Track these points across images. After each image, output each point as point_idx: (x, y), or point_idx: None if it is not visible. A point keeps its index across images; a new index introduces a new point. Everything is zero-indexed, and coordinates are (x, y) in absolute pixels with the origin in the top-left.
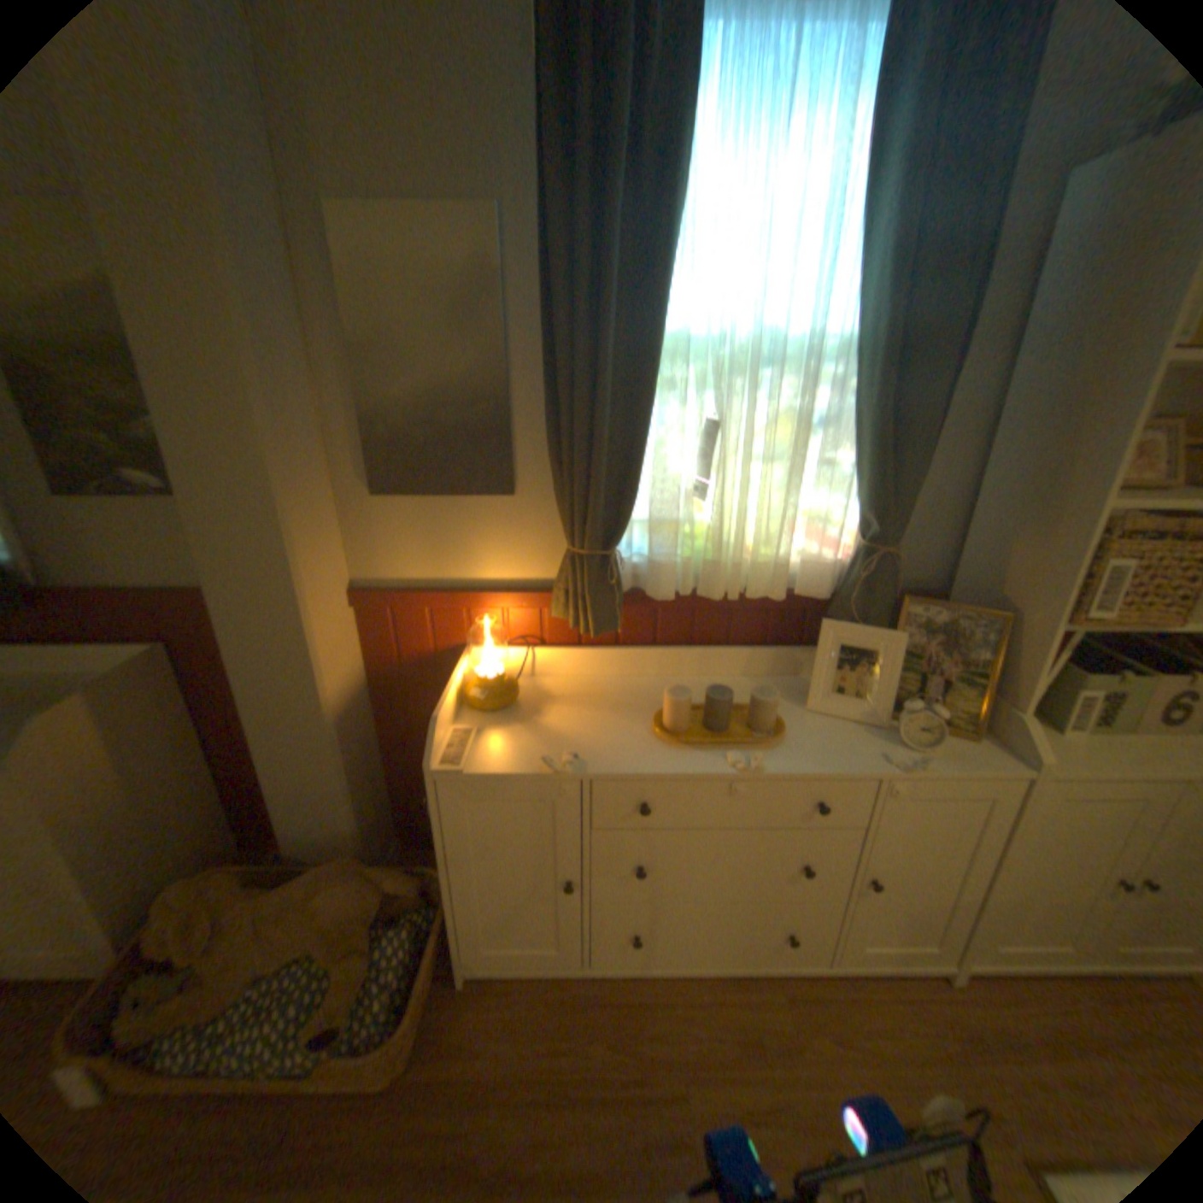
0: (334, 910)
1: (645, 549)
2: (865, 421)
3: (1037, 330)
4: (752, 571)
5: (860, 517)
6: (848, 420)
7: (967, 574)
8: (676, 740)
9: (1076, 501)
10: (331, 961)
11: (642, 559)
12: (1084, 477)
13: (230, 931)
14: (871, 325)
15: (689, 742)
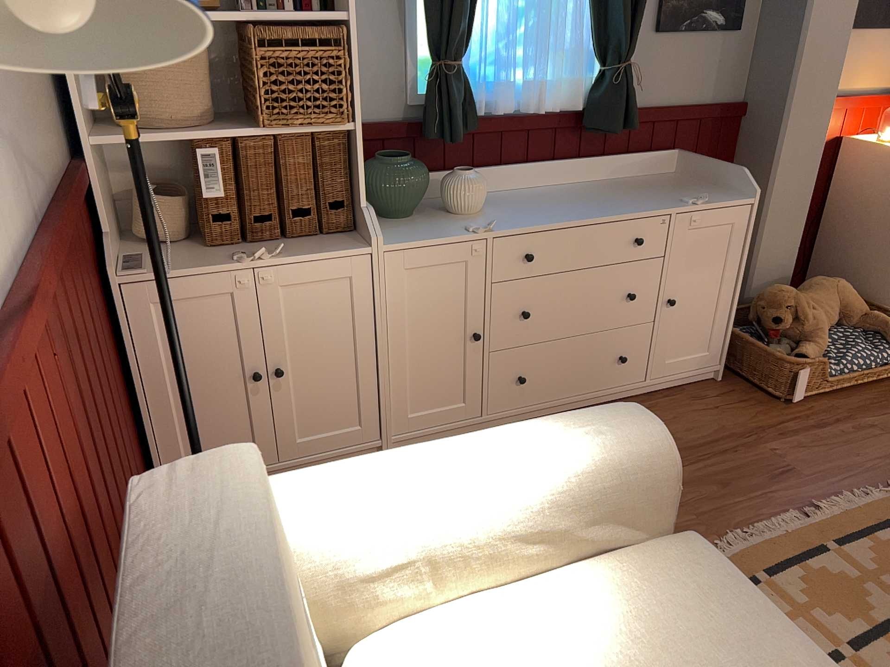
0: (852, 290)
1: None
2: None
3: None
4: None
5: None
6: None
7: None
8: None
9: None
10: (852, 322)
11: None
12: None
13: (808, 309)
14: None
15: None
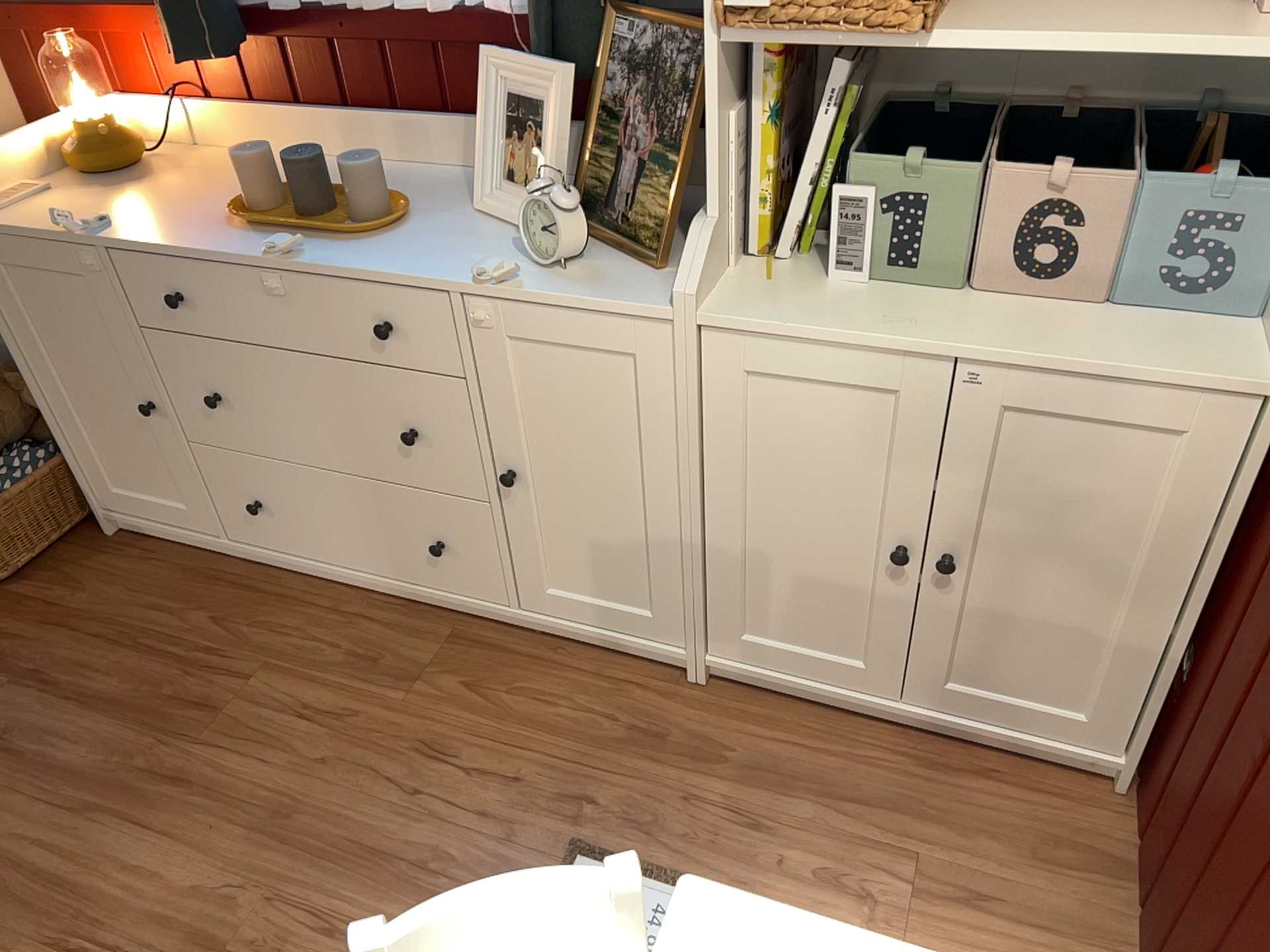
0: None
1: None
2: None
3: None
4: None
5: None
6: None
7: None
8: (245, 223)
9: None
10: None
11: None
12: None
13: None
14: None
15: (259, 227)
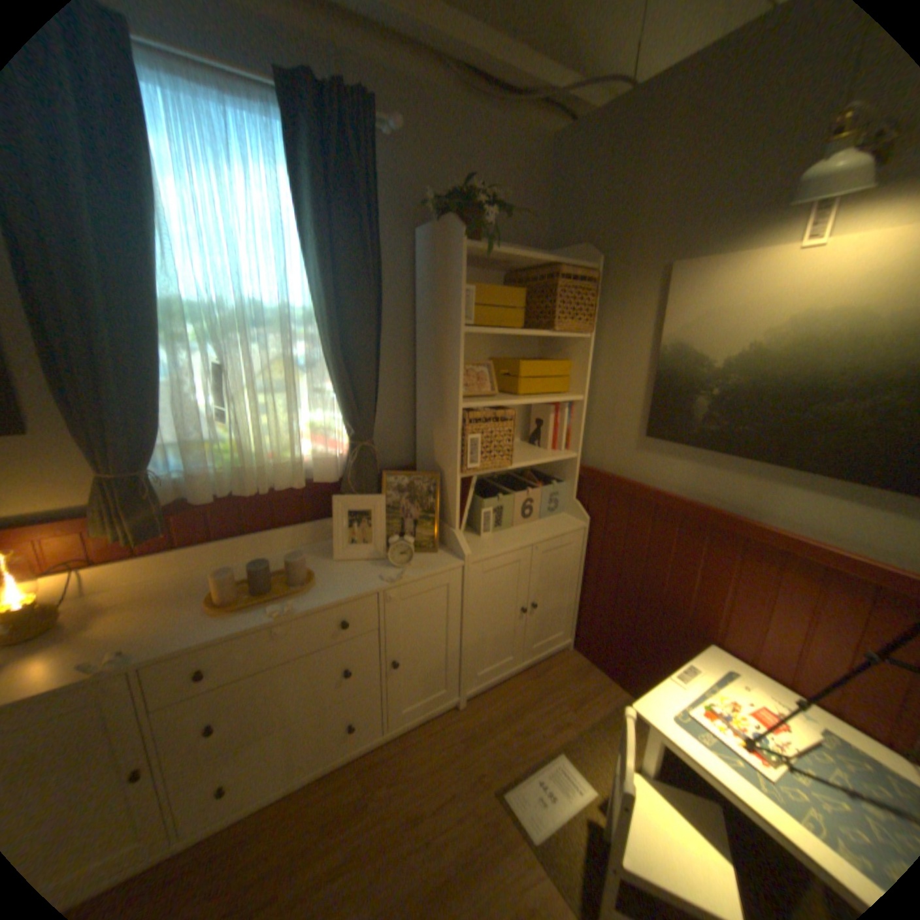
0: None
1: (182, 467)
2: (330, 364)
3: (420, 313)
4: (279, 471)
5: (349, 425)
6: (322, 364)
7: (420, 454)
8: (222, 612)
9: (449, 406)
10: None
11: (179, 475)
12: (450, 393)
13: None
14: (318, 304)
15: (234, 611)
